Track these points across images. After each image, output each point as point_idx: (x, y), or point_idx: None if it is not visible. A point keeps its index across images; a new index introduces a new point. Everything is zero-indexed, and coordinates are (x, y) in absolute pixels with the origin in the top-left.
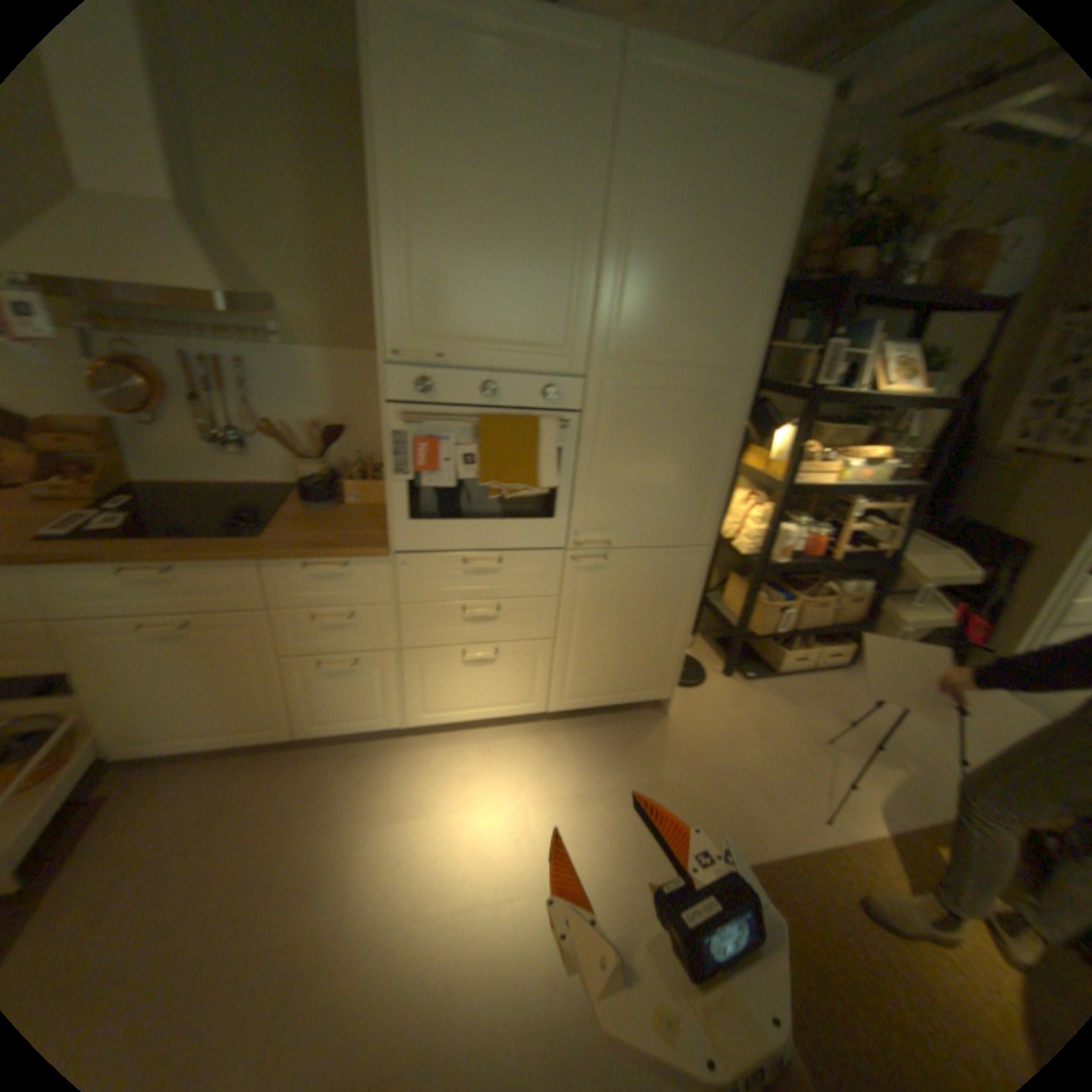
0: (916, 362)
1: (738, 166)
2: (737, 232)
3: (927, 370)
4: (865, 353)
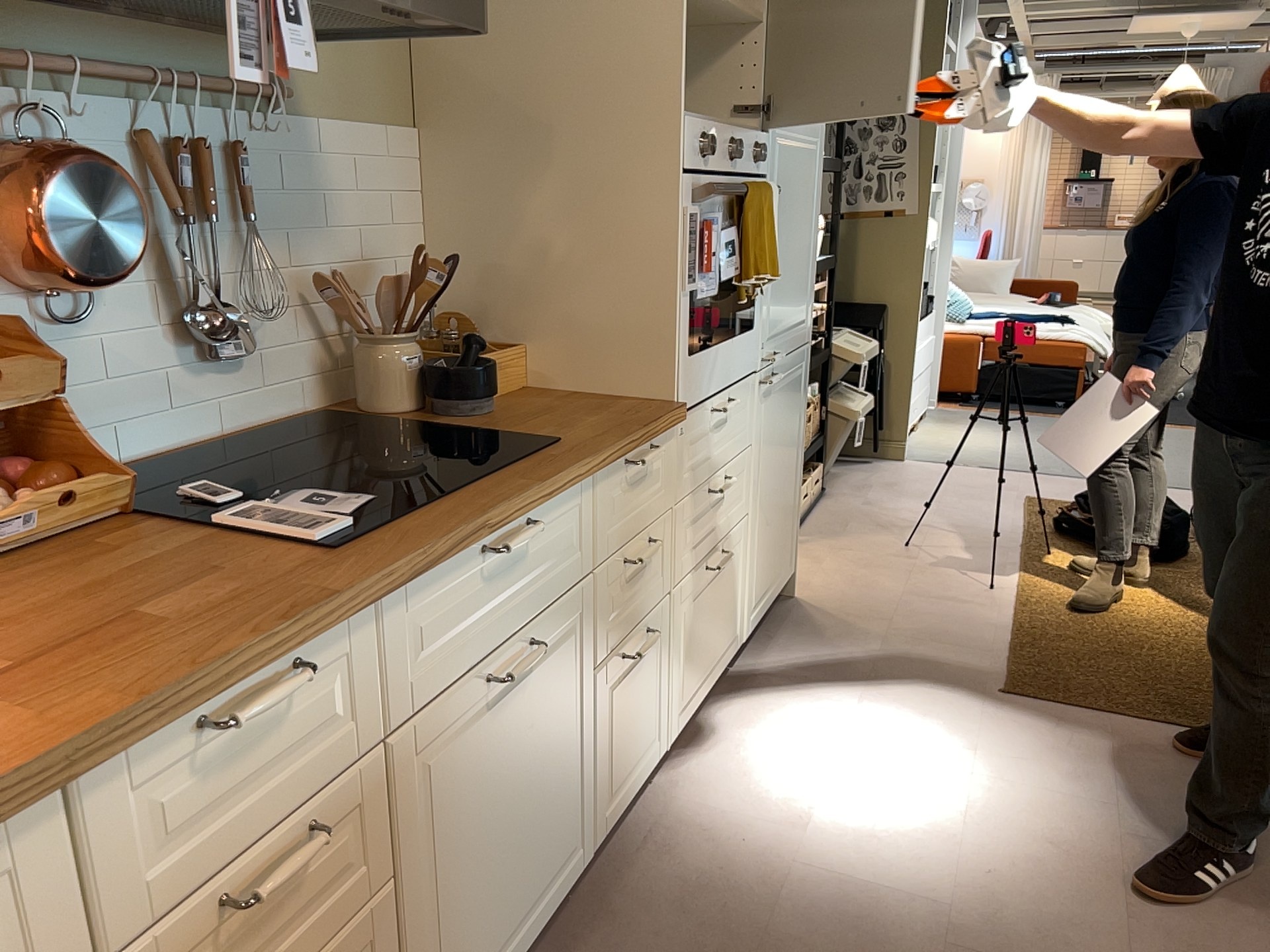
0: None
1: None
2: None
3: None
4: None
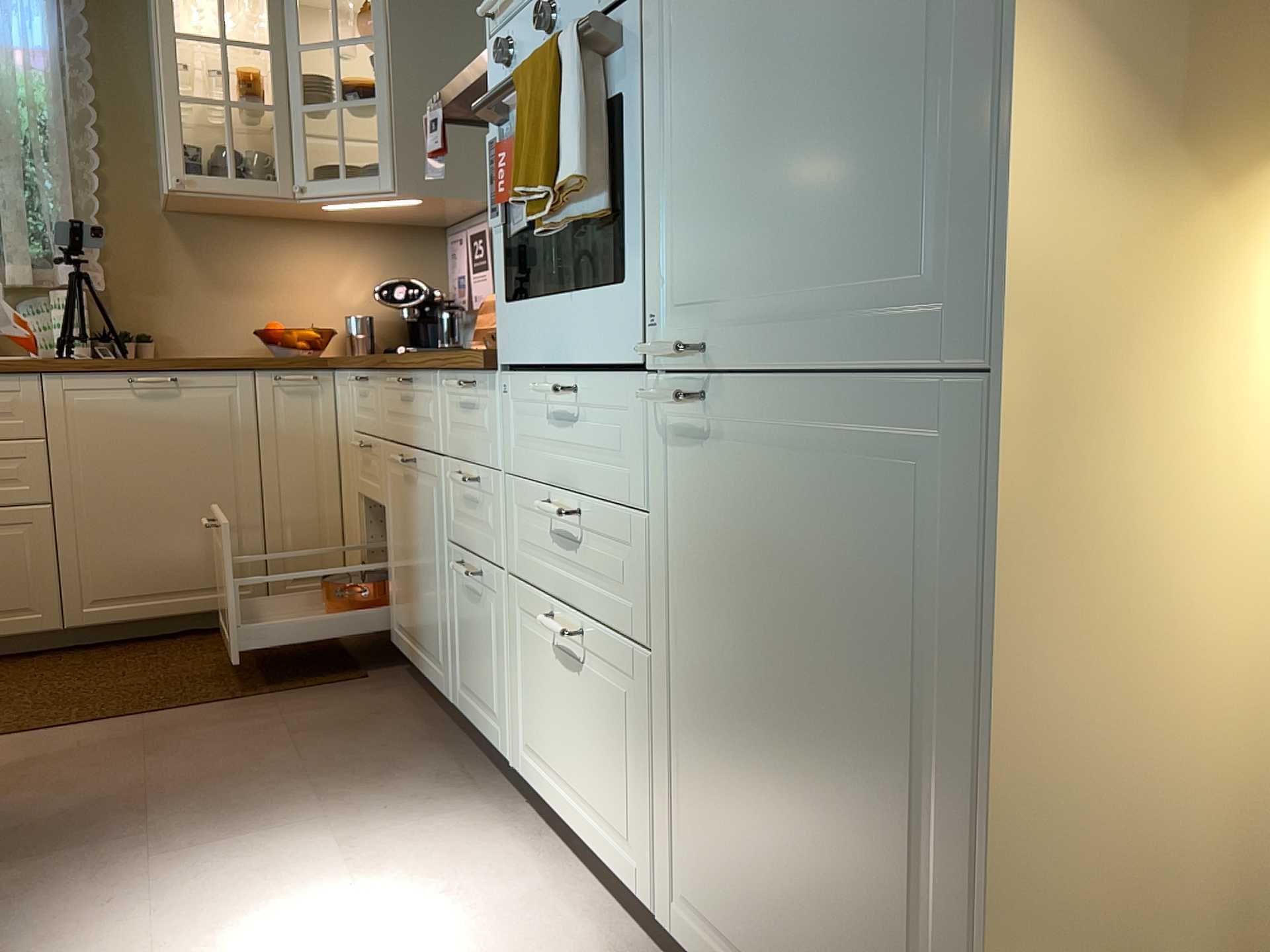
0: None
1: None
2: None
3: None
4: None
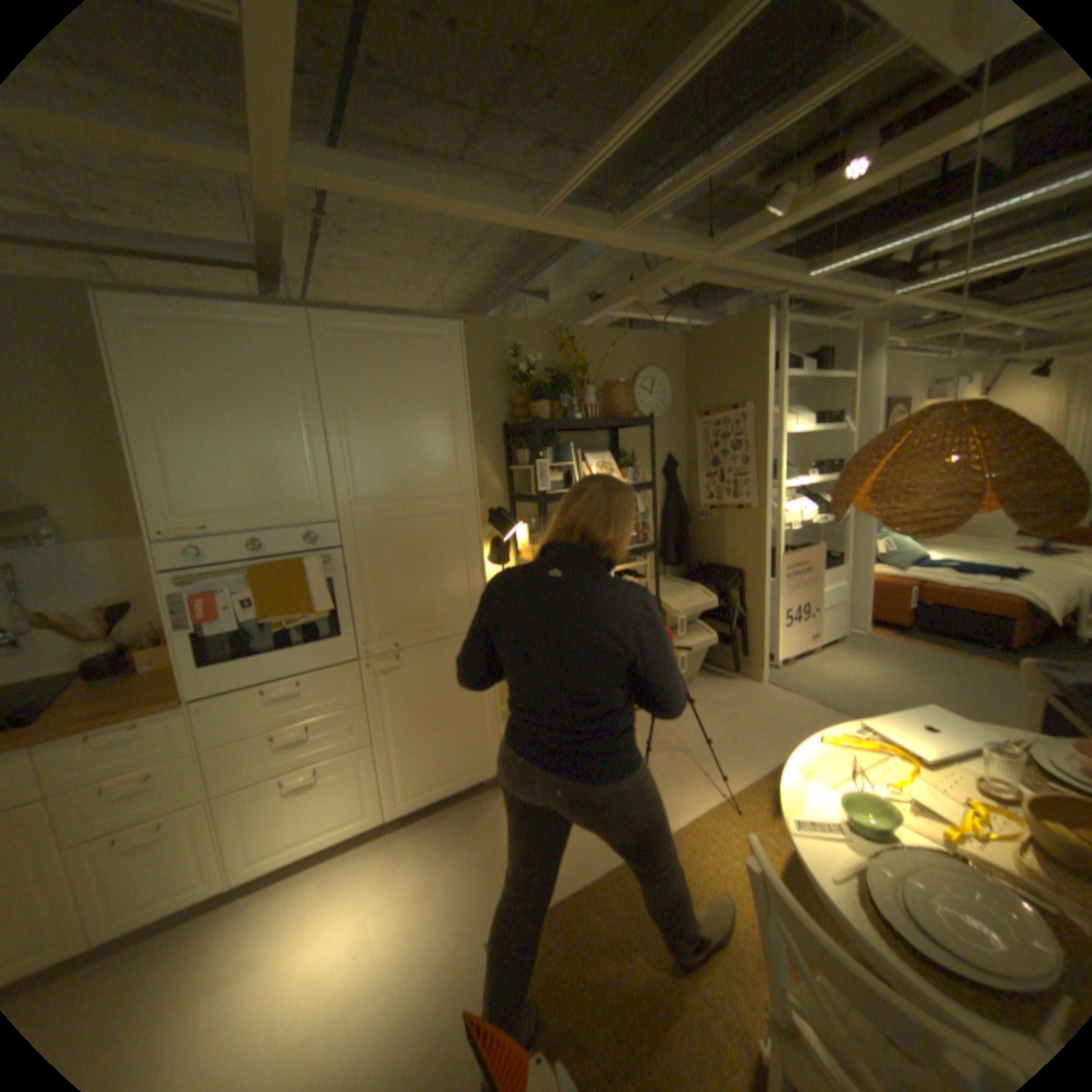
0: (610, 463)
1: (414, 372)
2: (428, 409)
3: (620, 468)
4: (570, 464)
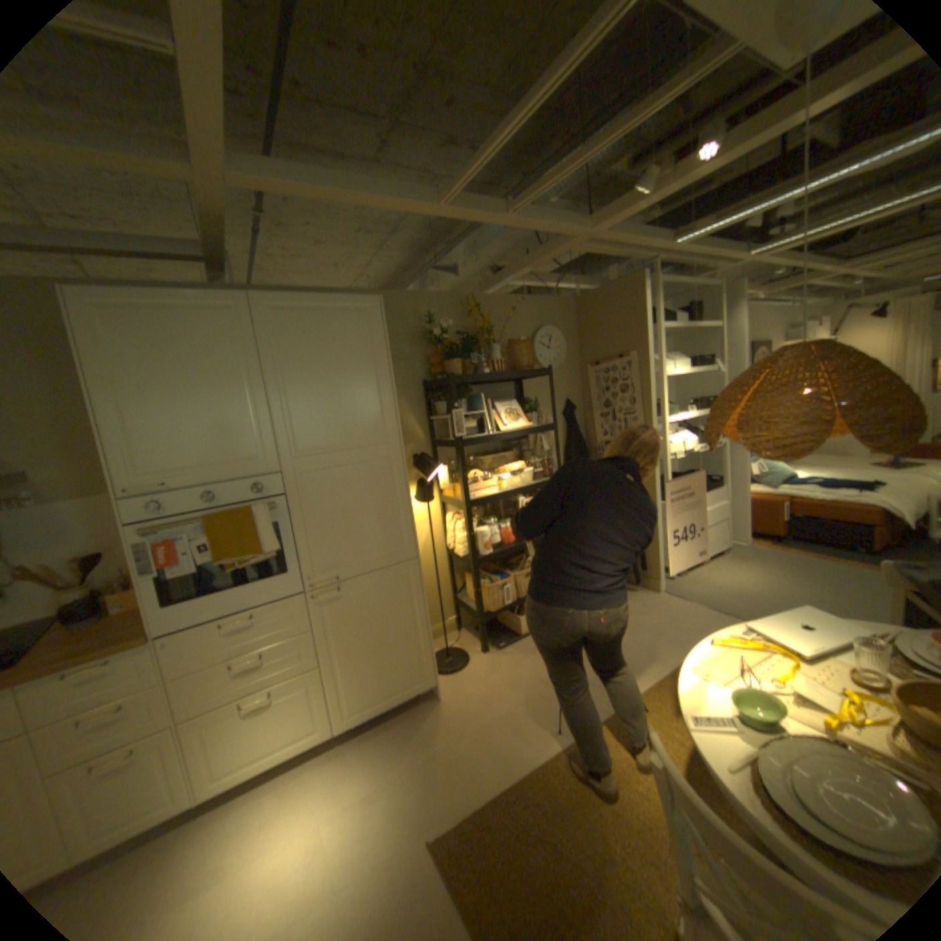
0: (517, 410)
1: (342, 340)
2: (355, 371)
3: (525, 413)
4: (481, 412)
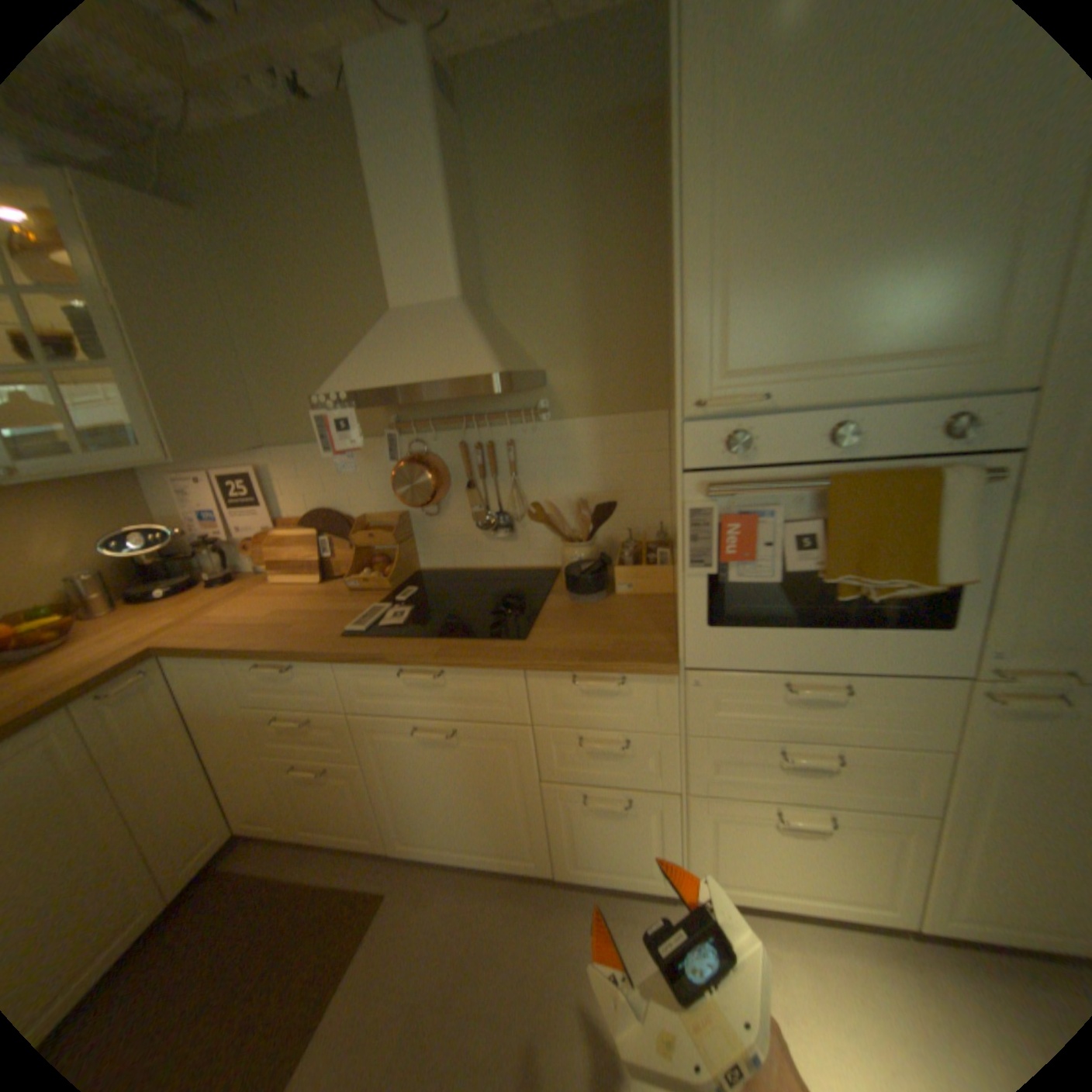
0: None
1: None
2: None
3: None
4: None
